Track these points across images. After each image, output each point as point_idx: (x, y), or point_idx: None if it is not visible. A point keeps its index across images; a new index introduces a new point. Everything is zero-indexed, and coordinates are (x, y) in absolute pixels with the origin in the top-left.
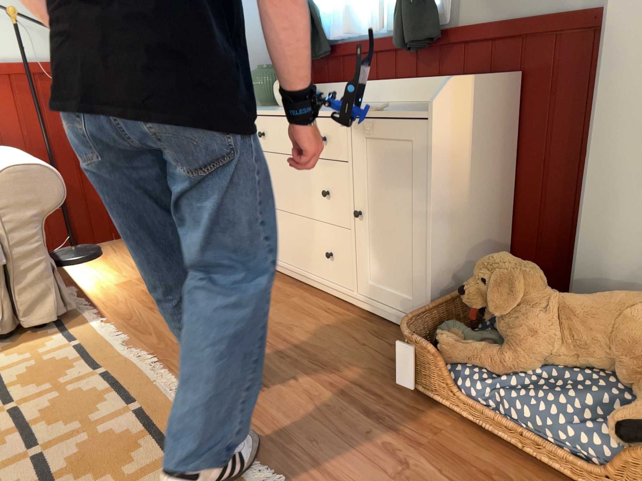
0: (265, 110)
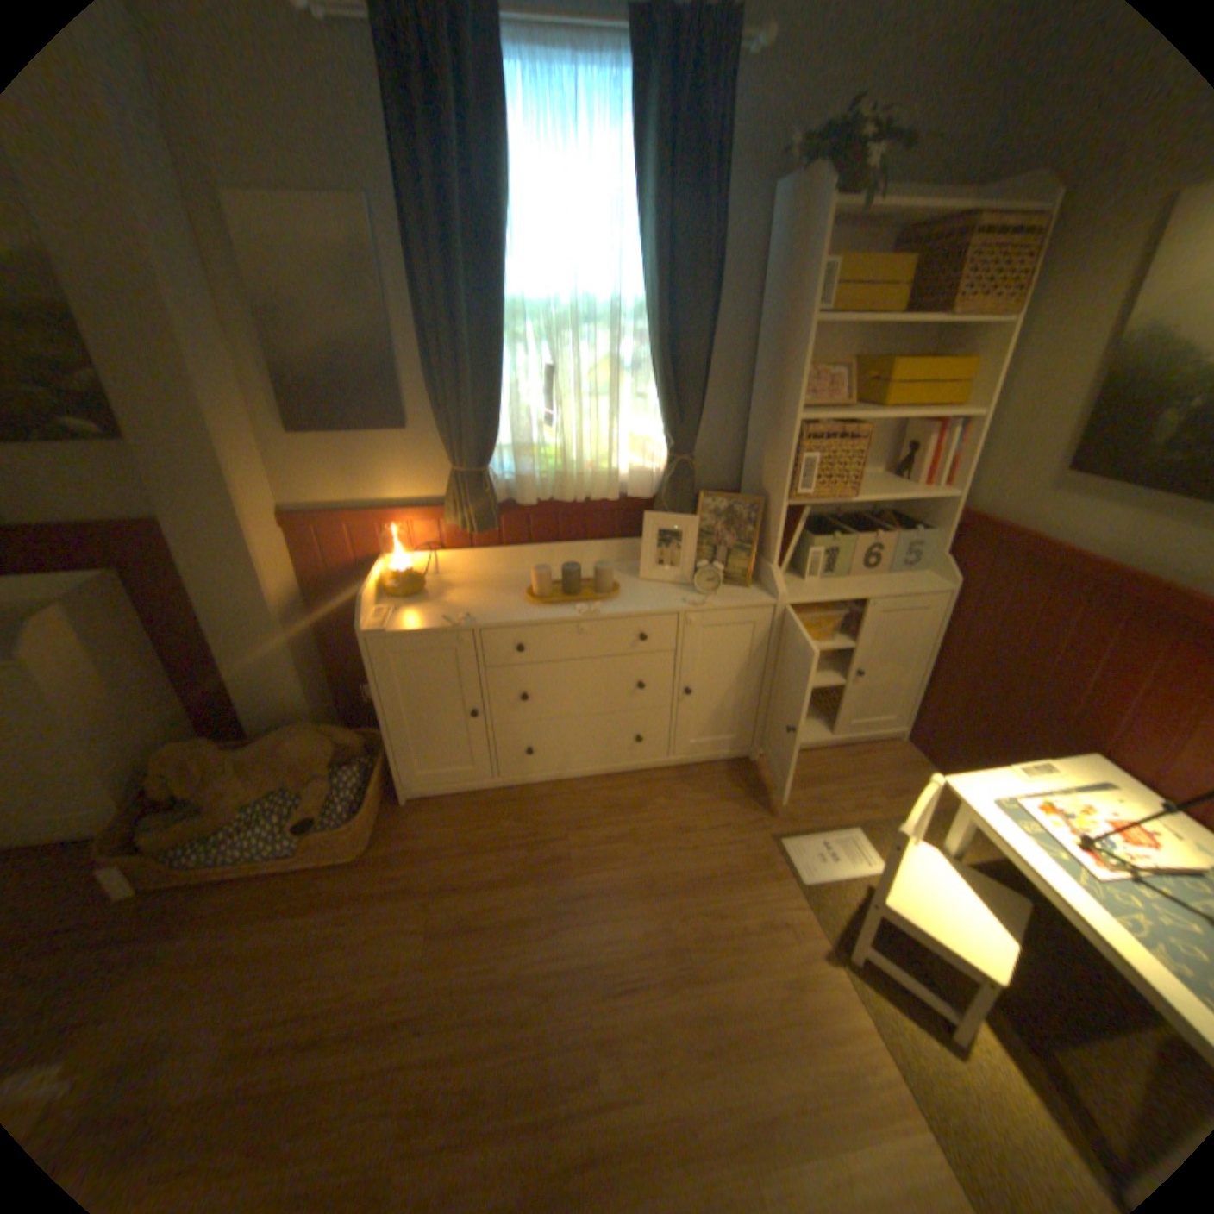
0: None
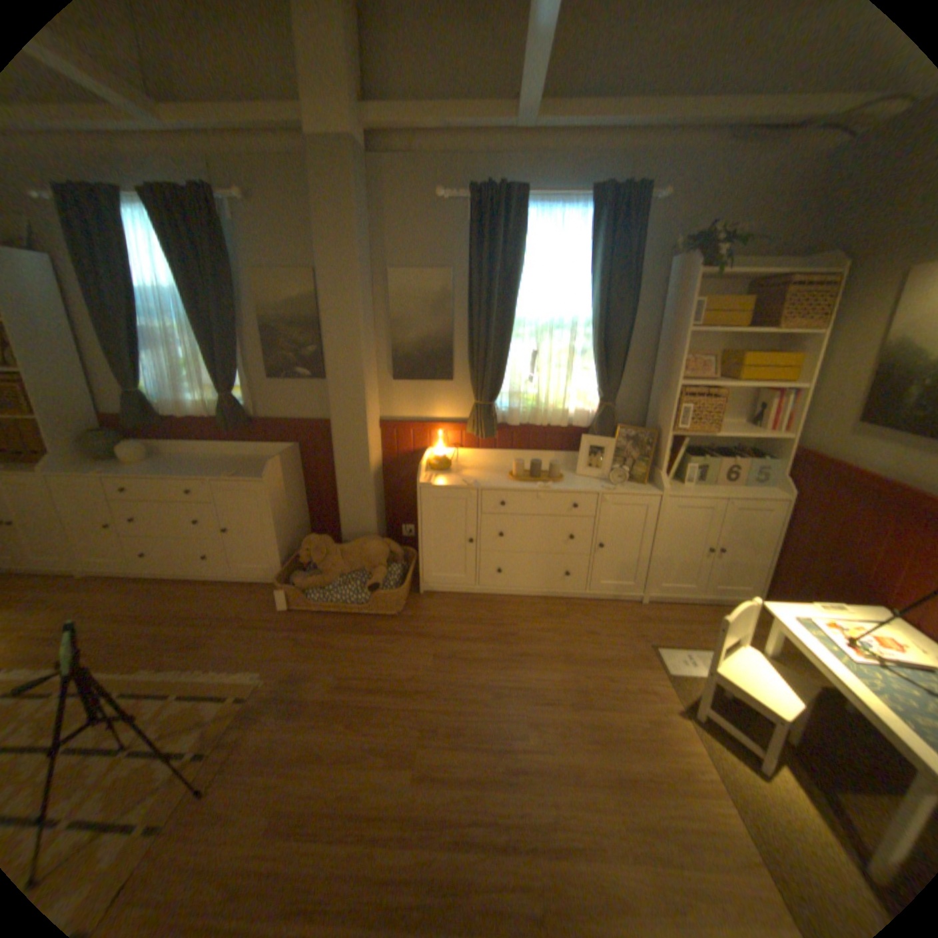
0: (118, 473)
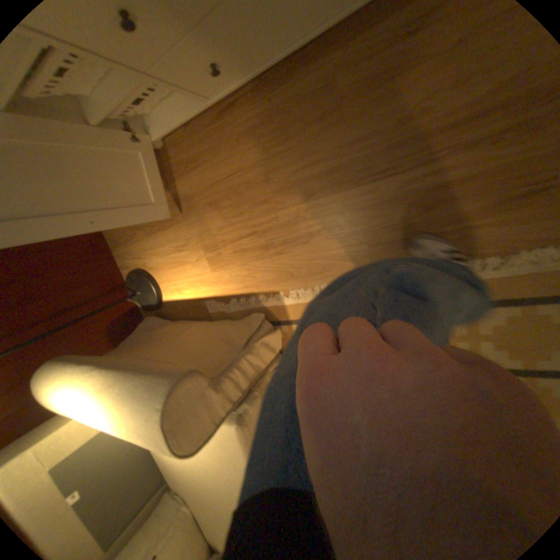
0: None
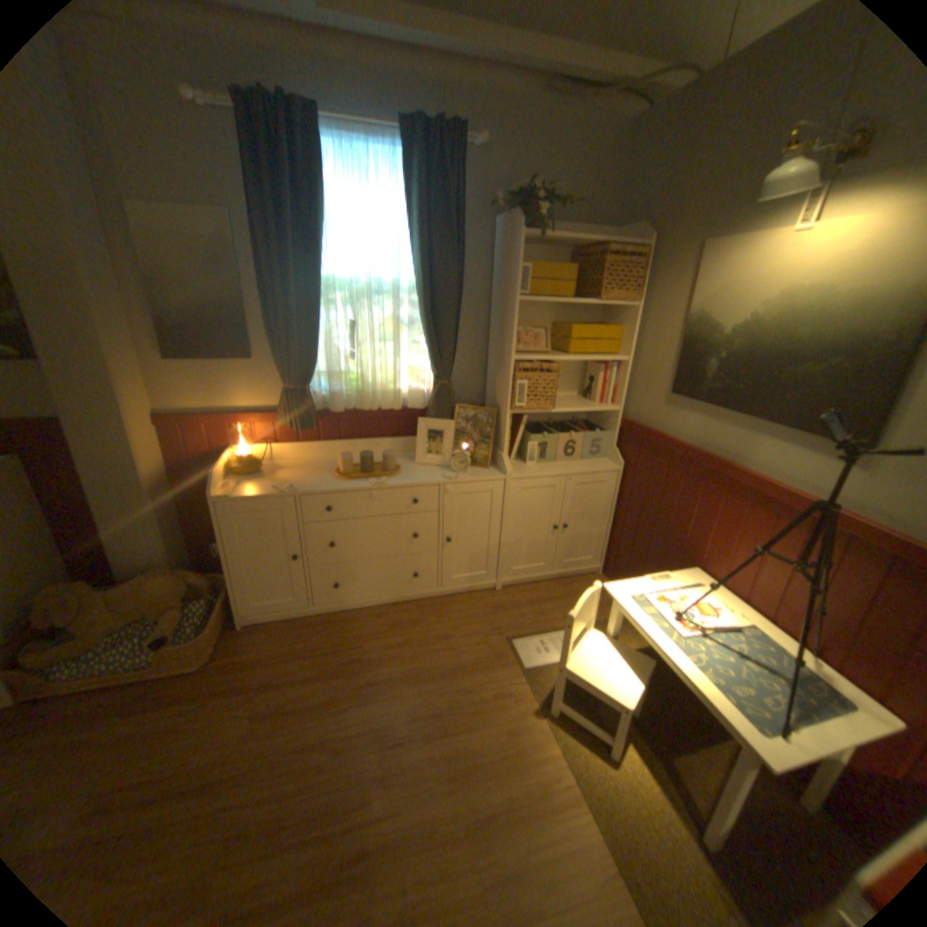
0: None
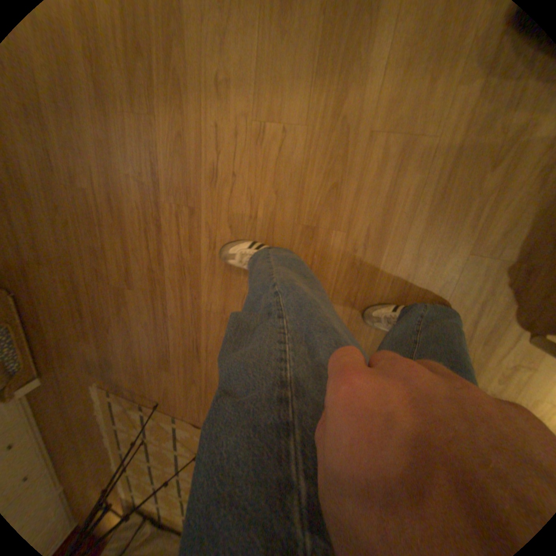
0: None
